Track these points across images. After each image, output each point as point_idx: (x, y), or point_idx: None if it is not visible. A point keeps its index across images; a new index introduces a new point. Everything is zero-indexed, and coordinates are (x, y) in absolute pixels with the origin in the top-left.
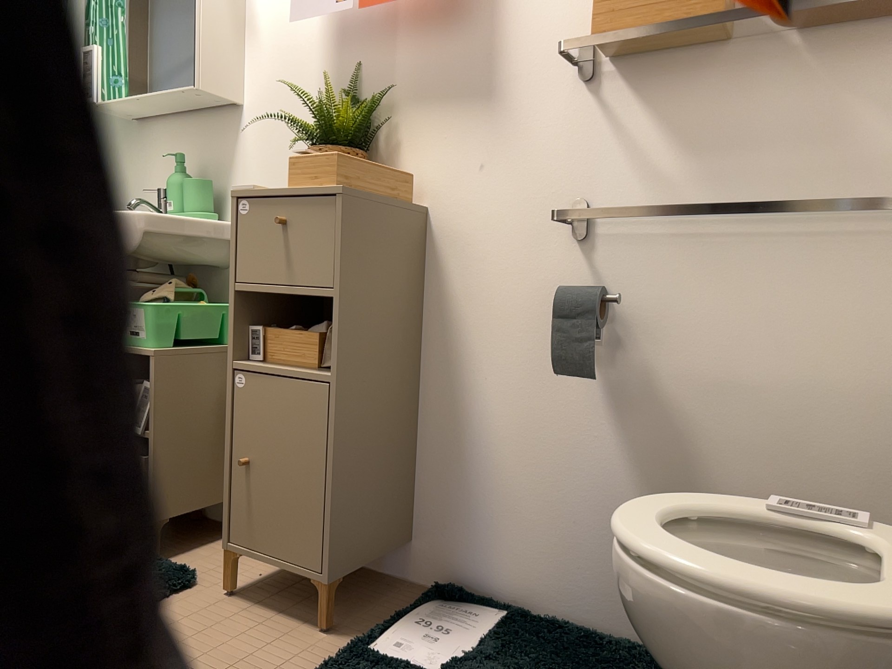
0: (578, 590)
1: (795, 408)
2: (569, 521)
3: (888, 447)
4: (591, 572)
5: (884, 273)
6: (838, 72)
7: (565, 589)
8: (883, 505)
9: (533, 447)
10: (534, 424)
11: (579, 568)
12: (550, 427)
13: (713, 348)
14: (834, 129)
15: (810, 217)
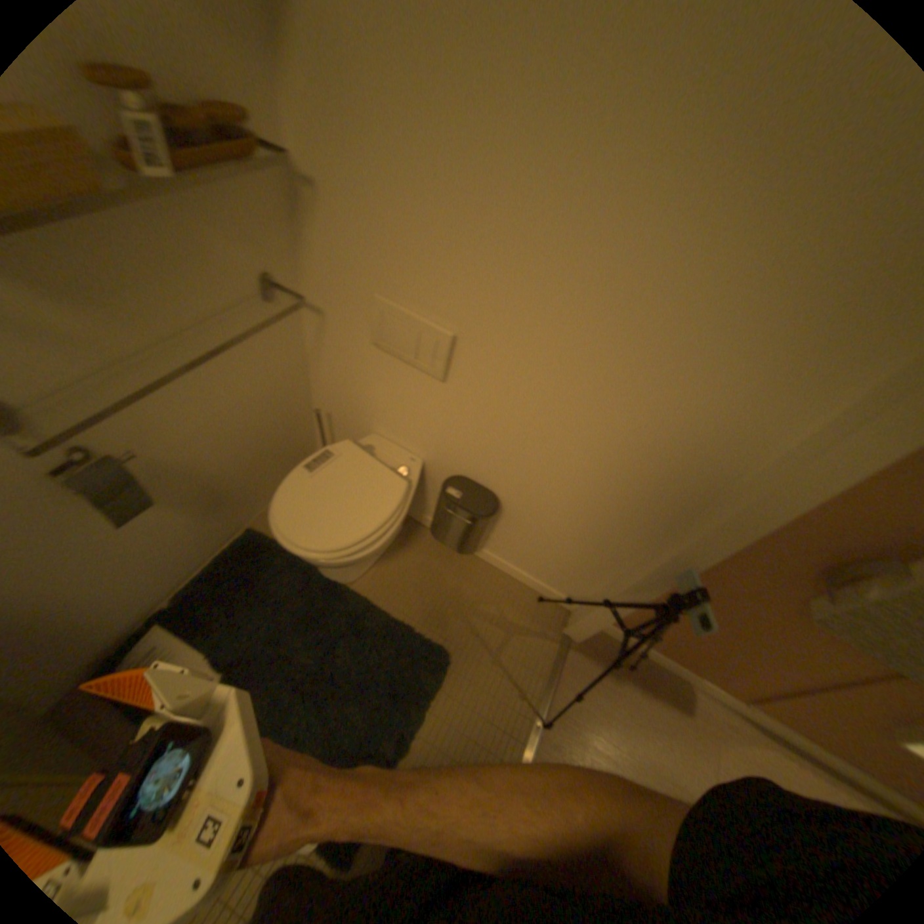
0: (174, 574)
1: (238, 417)
2: (149, 562)
3: (276, 403)
4: (177, 562)
5: (253, 331)
6: (183, 201)
7: (167, 581)
8: (280, 423)
9: (93, 566)
10: (83, 558)
11: (169, 568)
12: (98, 546)
13: (185, 421)
14: (198, 251)
15: (207, 317)
